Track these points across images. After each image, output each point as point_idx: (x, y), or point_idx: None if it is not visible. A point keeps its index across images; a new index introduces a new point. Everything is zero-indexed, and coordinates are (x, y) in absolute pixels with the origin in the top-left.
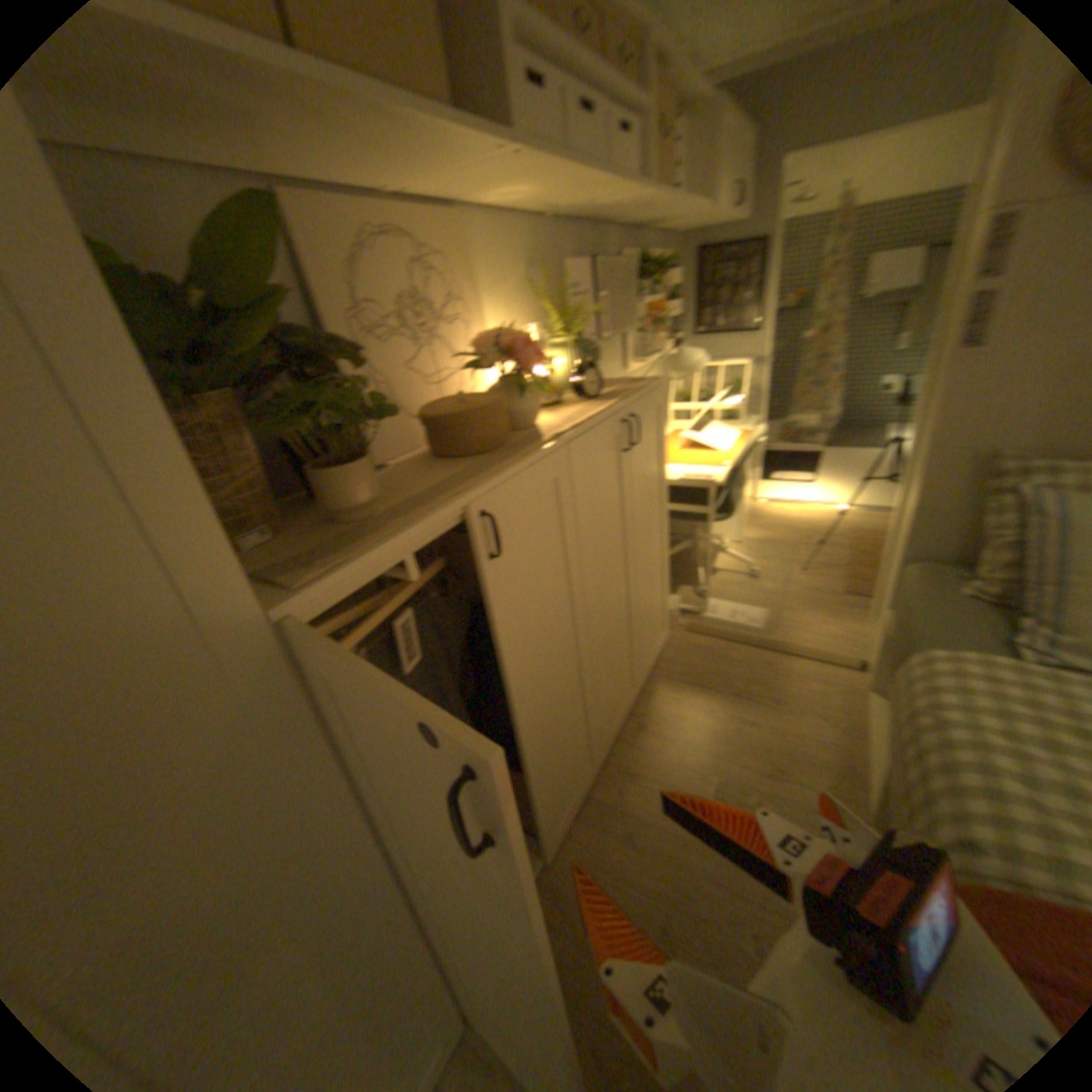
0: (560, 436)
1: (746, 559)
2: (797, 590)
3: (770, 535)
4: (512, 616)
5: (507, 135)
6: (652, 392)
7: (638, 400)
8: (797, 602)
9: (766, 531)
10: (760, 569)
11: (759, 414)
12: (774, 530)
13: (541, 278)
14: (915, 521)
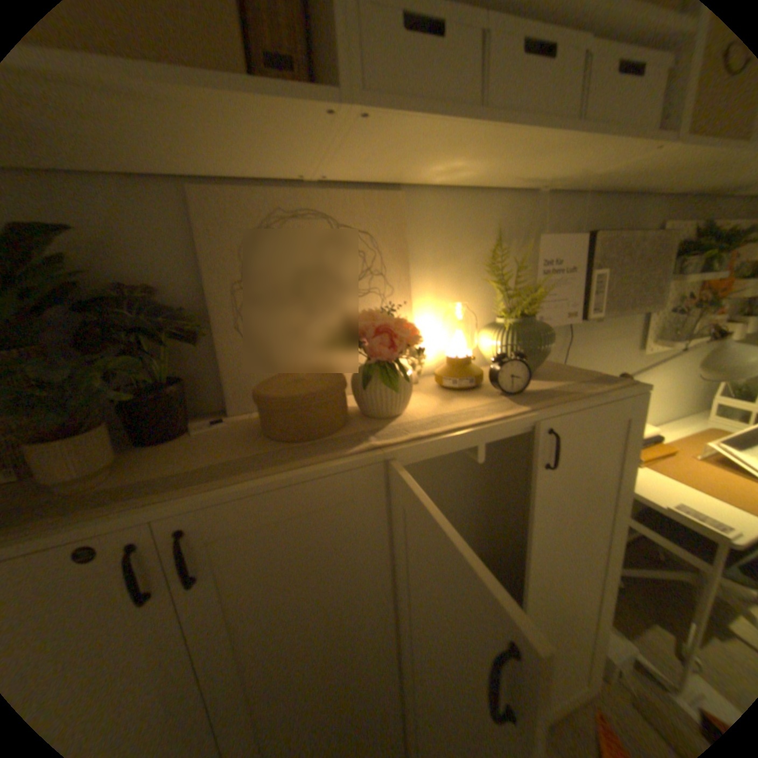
0: (370, 449)
1: None
2: None
3: None
4: (225, 646)
5: (319, 93)
6: (608, 403)
7: (569, 412)
8: None
9: None
10: None
11: None
12: None
13: (500, 254)
14: None
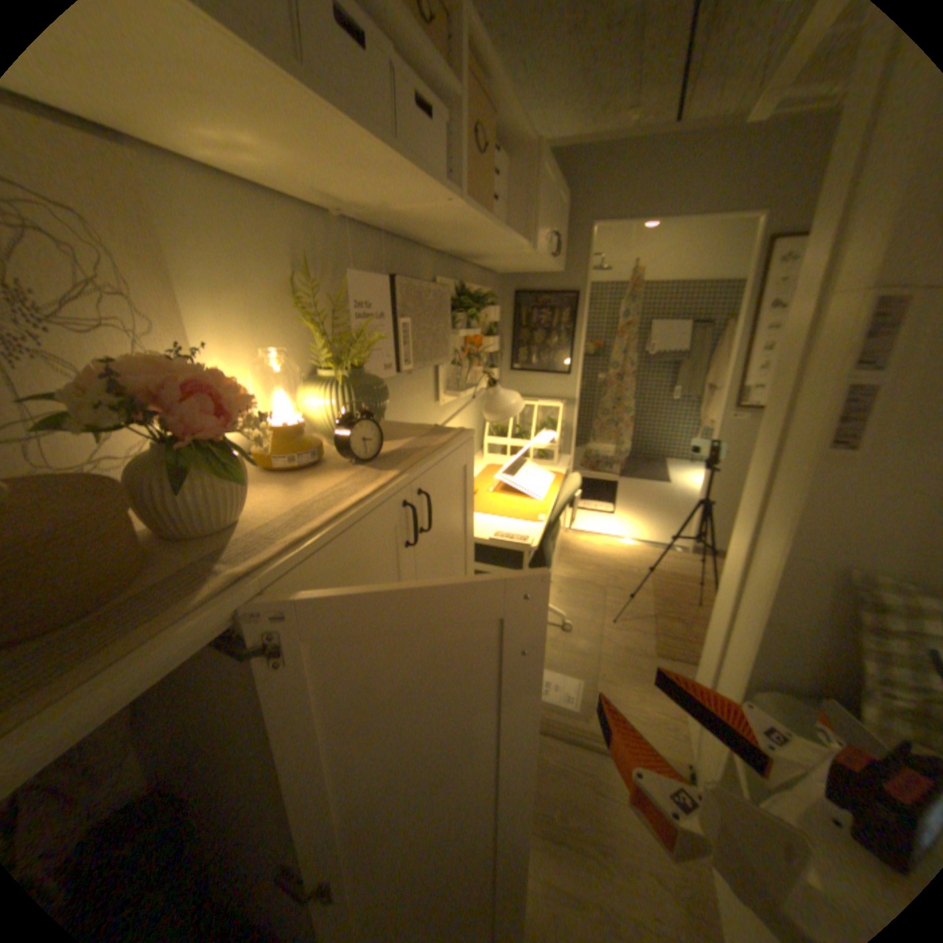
0: (237, 580)
1: (556, 611)
2: (609, 651)
3: (577, 573)
4: None
5: None
6: (452, 452)
7: (429, 467)
8: (610, 668)
9: (574, 569)
10: (570, 621)
11: (566, 449)
12: (581, 568)
13: (305, 285)
14: (765, 638)
